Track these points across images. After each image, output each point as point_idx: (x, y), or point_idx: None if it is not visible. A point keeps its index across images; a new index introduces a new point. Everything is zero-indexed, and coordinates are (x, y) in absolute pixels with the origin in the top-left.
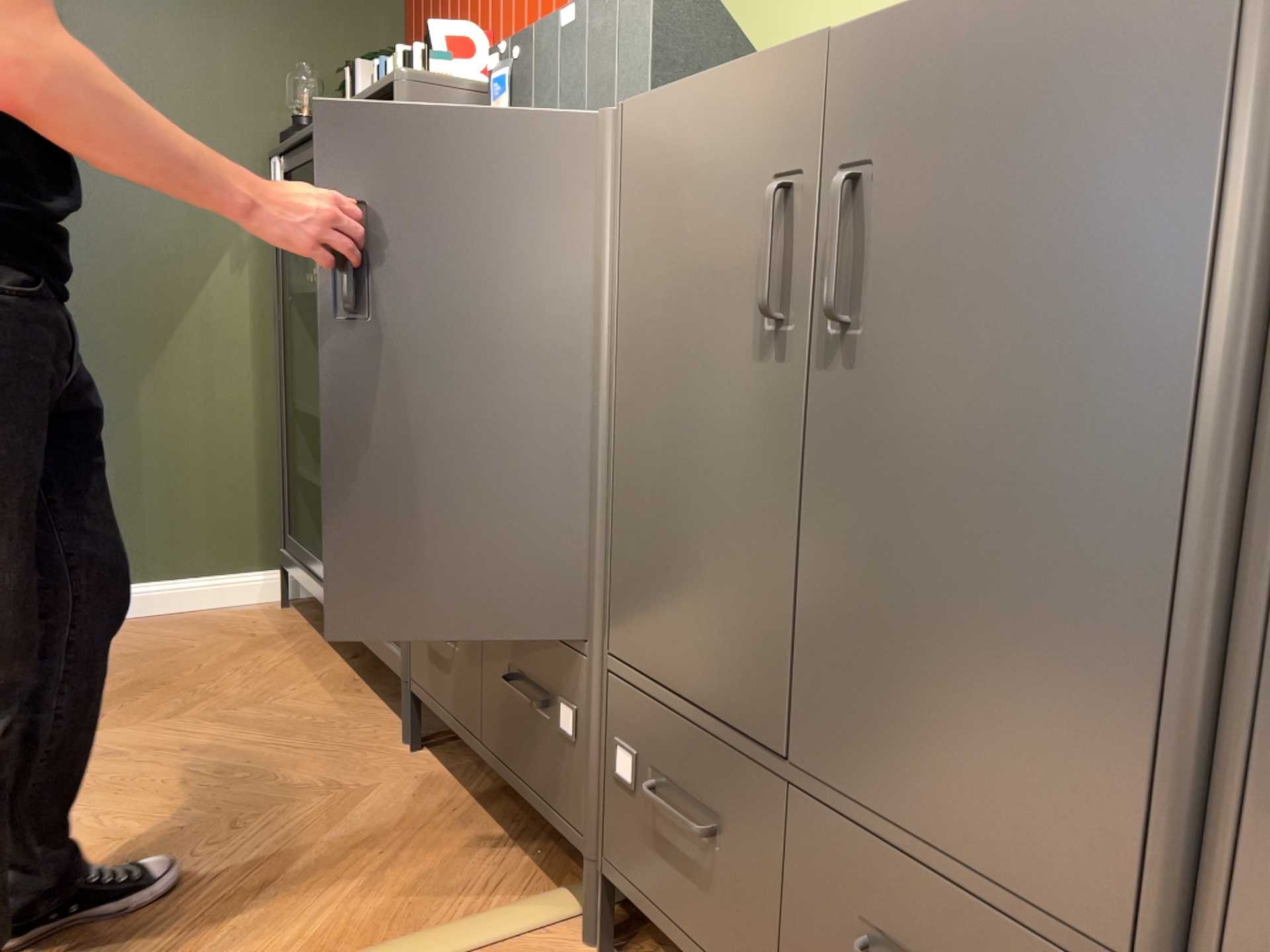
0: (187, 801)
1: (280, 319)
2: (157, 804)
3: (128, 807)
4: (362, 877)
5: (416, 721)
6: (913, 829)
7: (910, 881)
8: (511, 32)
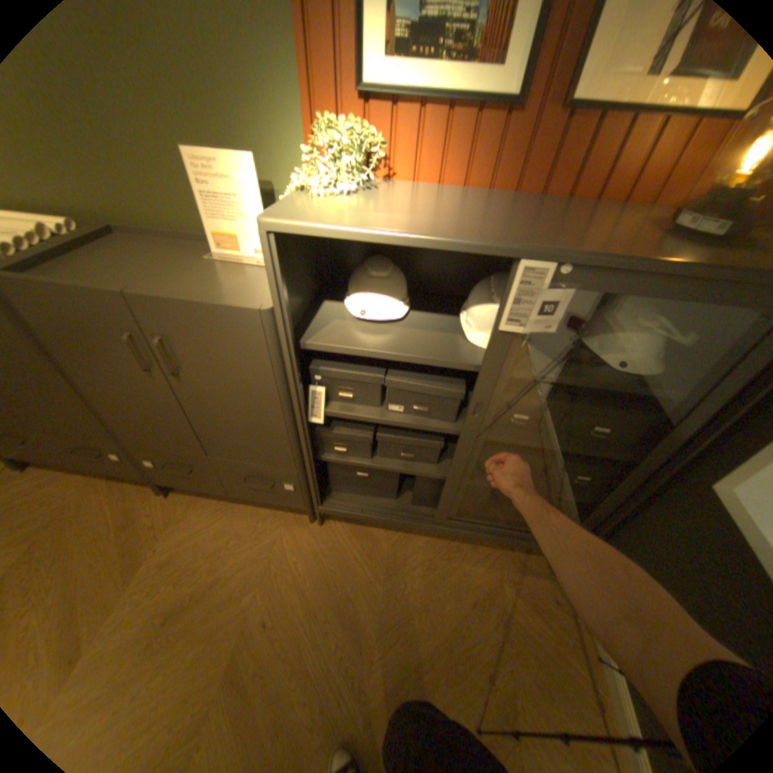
0: None
1: None
2: None
3: None
4: None
5: None
6: (63, 431)
7: (70, 439)
8: None
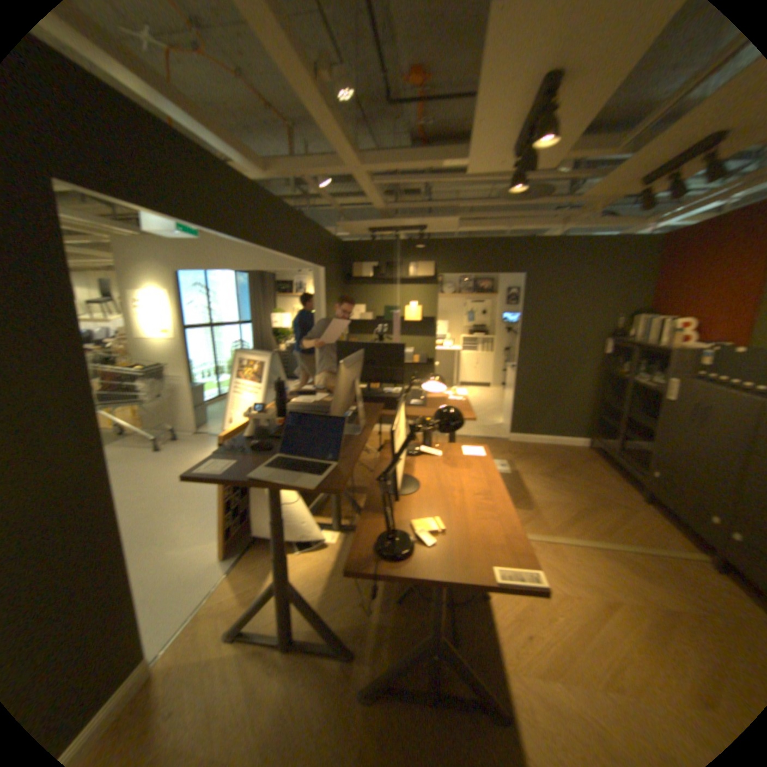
0: (594, 500)
1: (603, 377)
2: (587, 499)
3: (581, 498)
4: (646, 532)
5: (650, 498)
6: None
7: None
8: (703, 313)
